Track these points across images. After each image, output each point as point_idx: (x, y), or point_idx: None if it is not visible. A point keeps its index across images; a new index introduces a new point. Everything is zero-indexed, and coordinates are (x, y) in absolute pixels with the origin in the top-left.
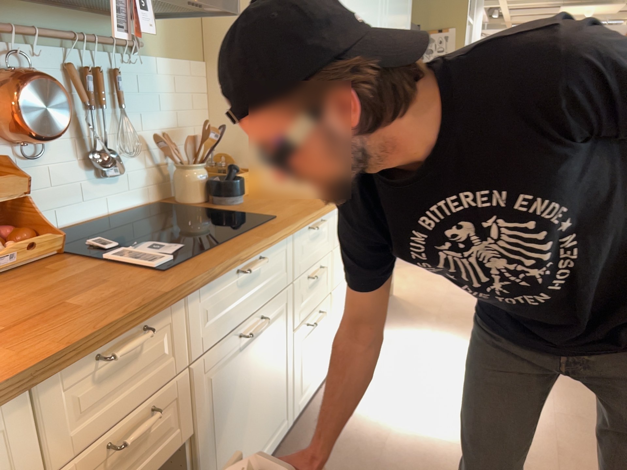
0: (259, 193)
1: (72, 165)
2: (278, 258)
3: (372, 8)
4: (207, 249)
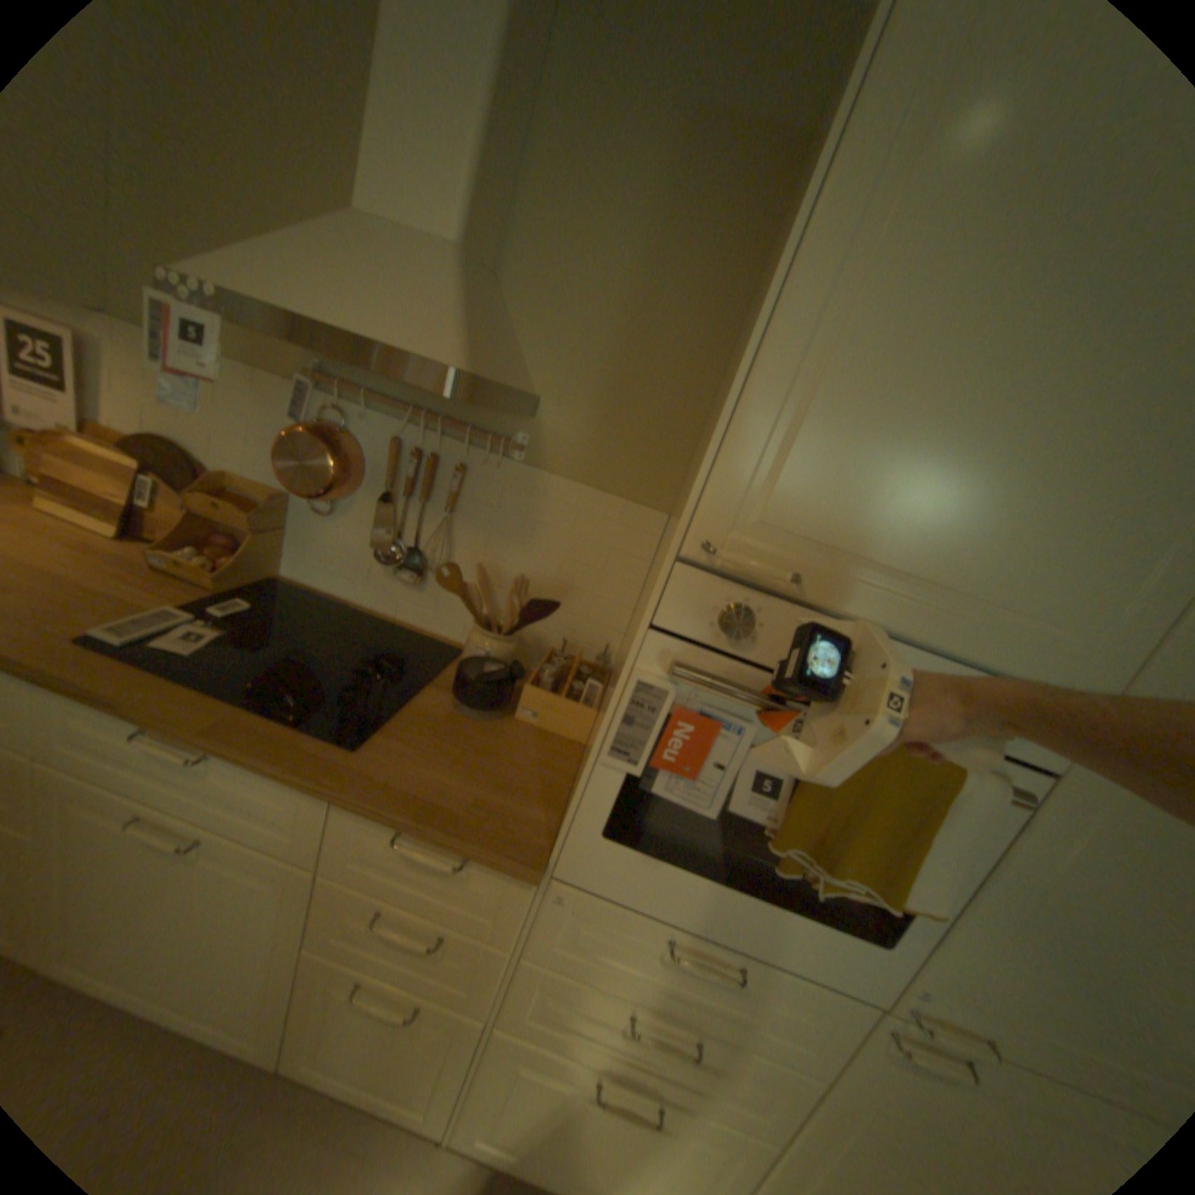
0: (558, 746)
1: (370, 546)
2: (276, 804)
3: (1086, 497)
4: (176, 679)
